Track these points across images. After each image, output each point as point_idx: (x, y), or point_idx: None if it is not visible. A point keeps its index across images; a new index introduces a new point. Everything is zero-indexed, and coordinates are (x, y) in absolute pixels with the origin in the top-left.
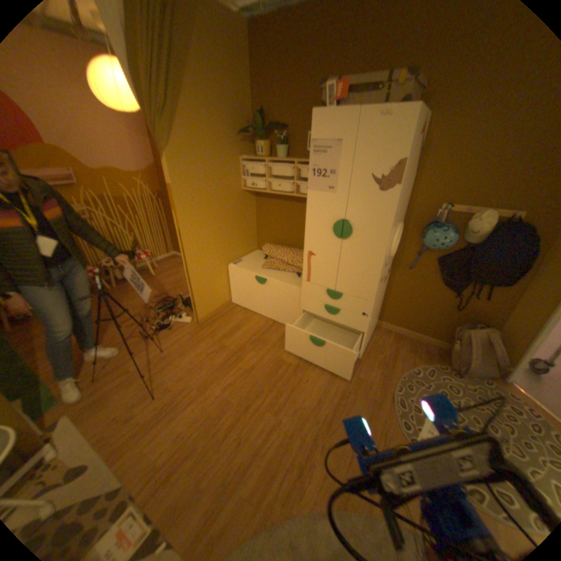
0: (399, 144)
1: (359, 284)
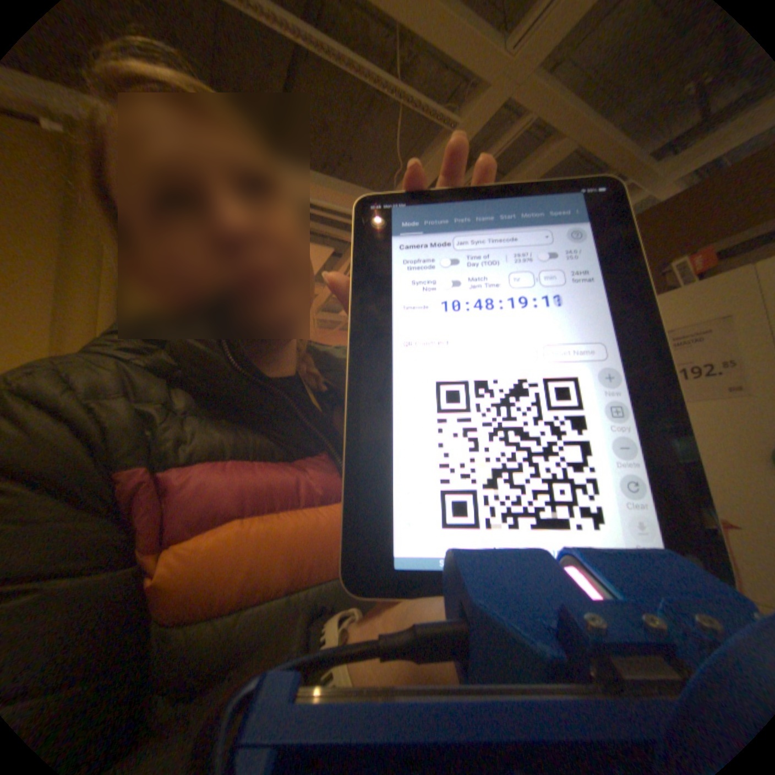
0: None
1: None
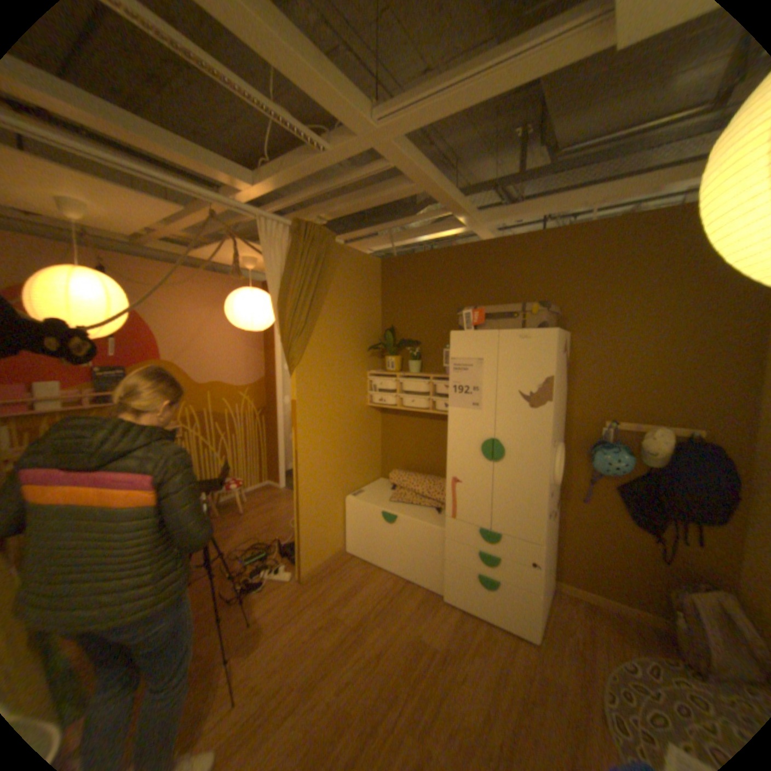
0: (543, 363)
1: (522, 520)
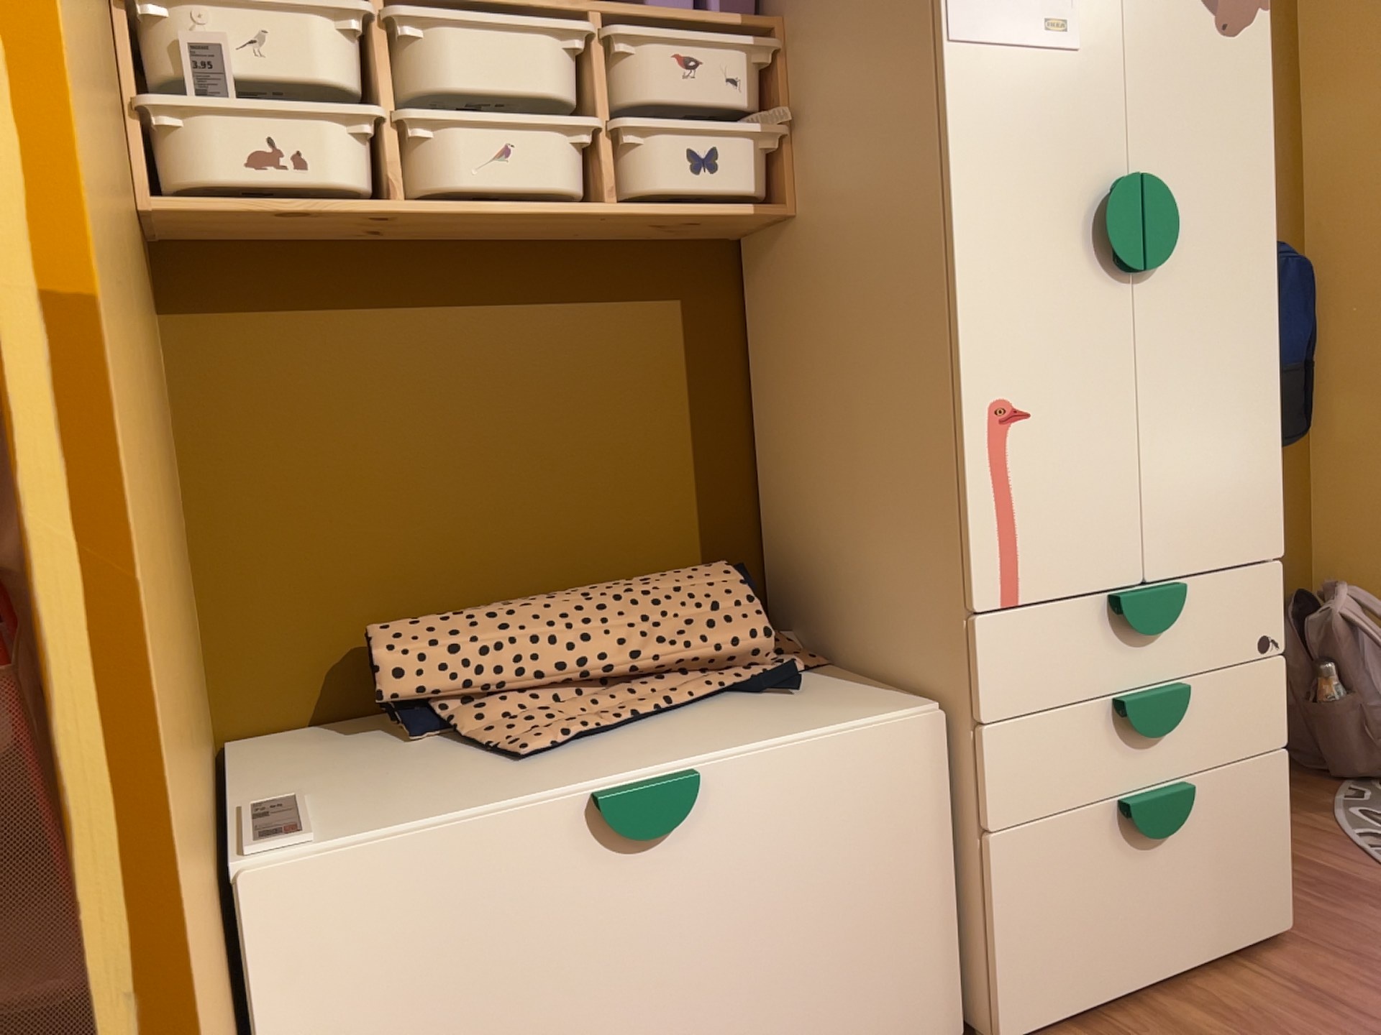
0: None
1: (1228, 489)
